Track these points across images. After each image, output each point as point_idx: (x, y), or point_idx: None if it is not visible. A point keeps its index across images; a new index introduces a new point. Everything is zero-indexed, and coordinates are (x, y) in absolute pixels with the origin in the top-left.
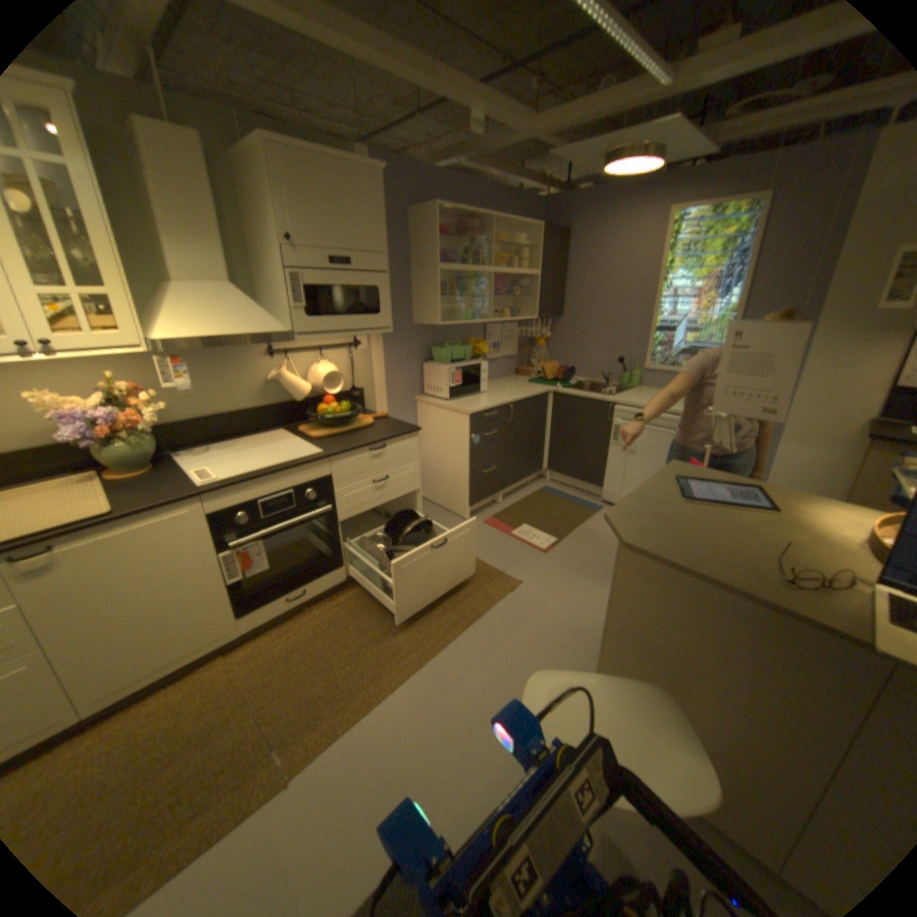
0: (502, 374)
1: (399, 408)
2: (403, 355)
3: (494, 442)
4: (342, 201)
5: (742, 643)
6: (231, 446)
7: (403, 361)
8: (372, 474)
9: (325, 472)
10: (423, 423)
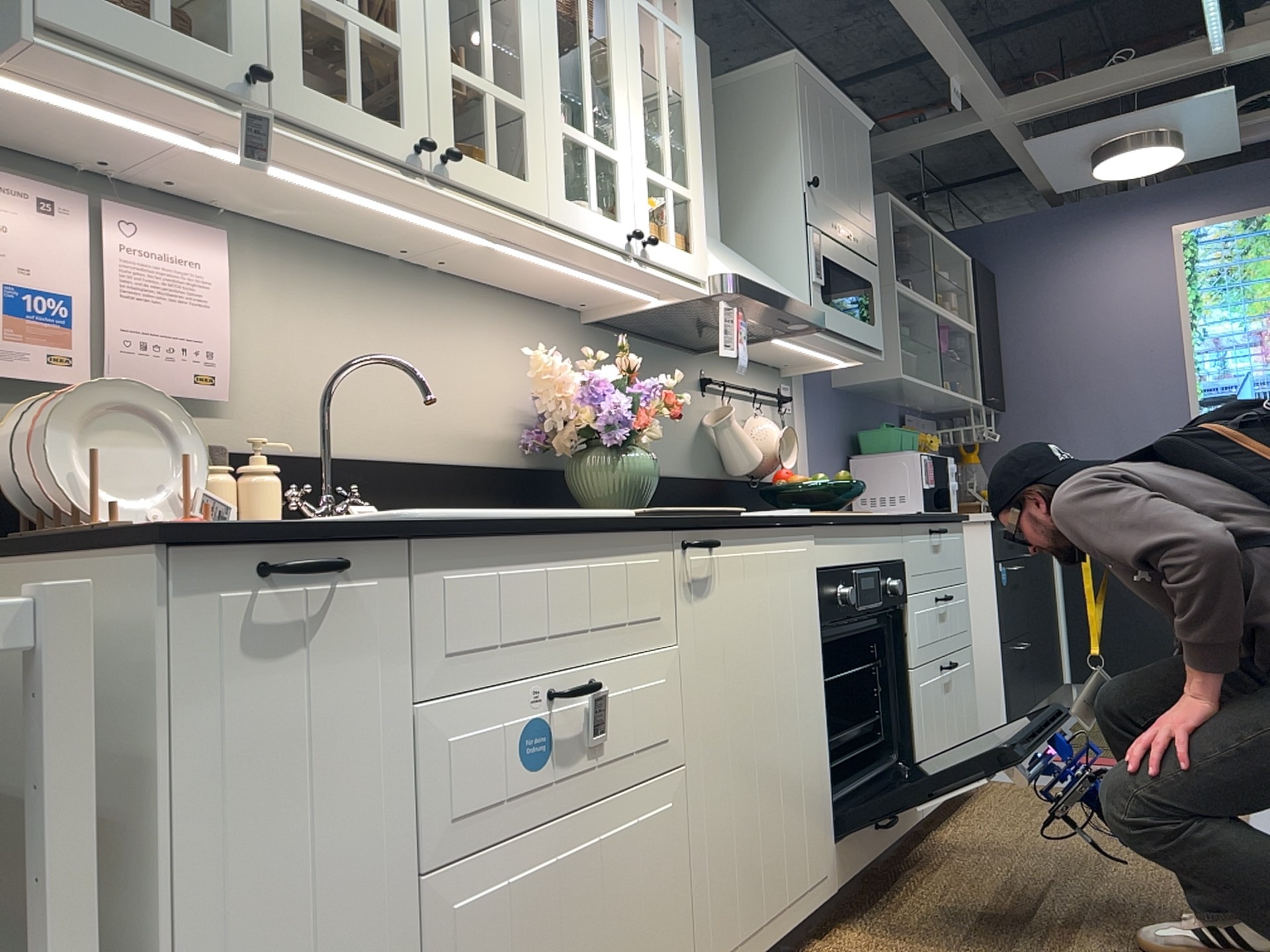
0: None
1: None
2: (828, 435)
3: (1020, 588)
4: (846, 155)
5: None
6: None
7: (829, 448)
8: (935, 579)
9: (901, 549)
10: None
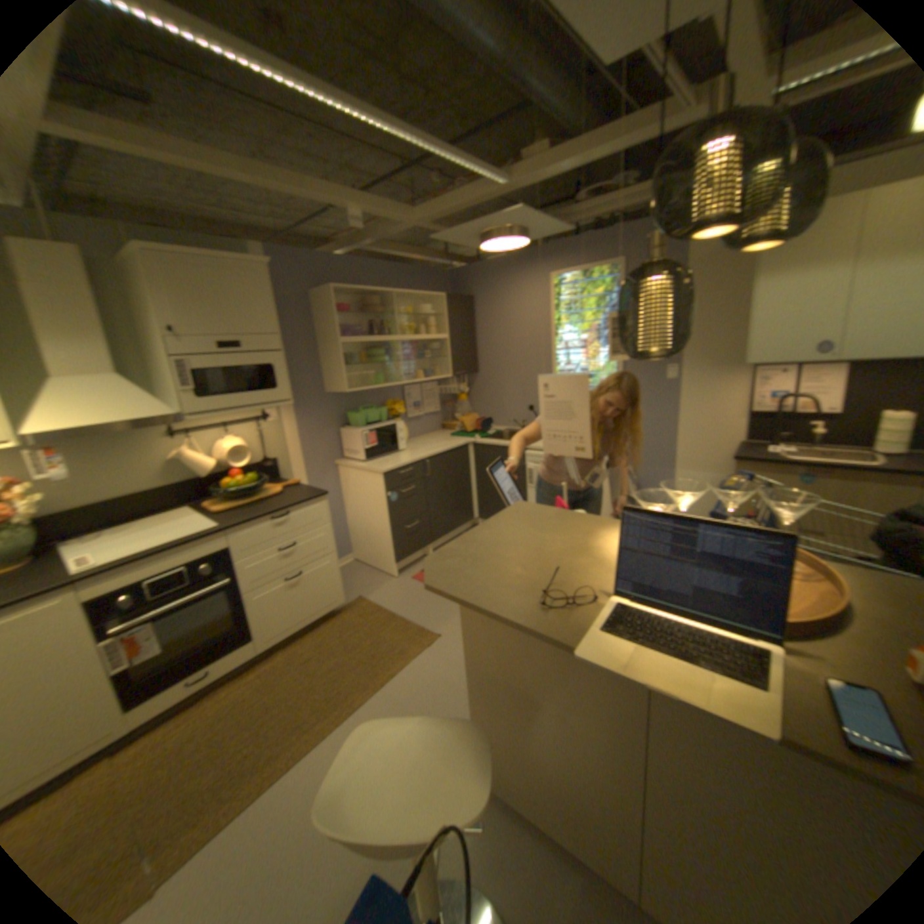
0: (427, 431)
1: (316, 474)
2: (316, 423)
3: (413, 498)
4: (223, 294)
5: (554, 668)
6: (123, 531)
7: (317, 429)
8: (274, 543)
9: (218, 547)
10: (344, 486)
